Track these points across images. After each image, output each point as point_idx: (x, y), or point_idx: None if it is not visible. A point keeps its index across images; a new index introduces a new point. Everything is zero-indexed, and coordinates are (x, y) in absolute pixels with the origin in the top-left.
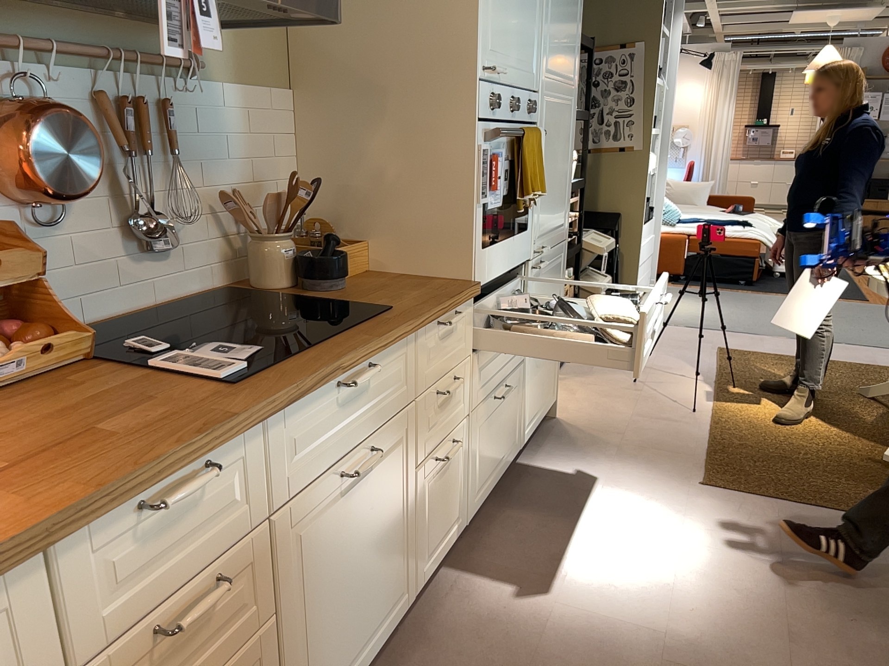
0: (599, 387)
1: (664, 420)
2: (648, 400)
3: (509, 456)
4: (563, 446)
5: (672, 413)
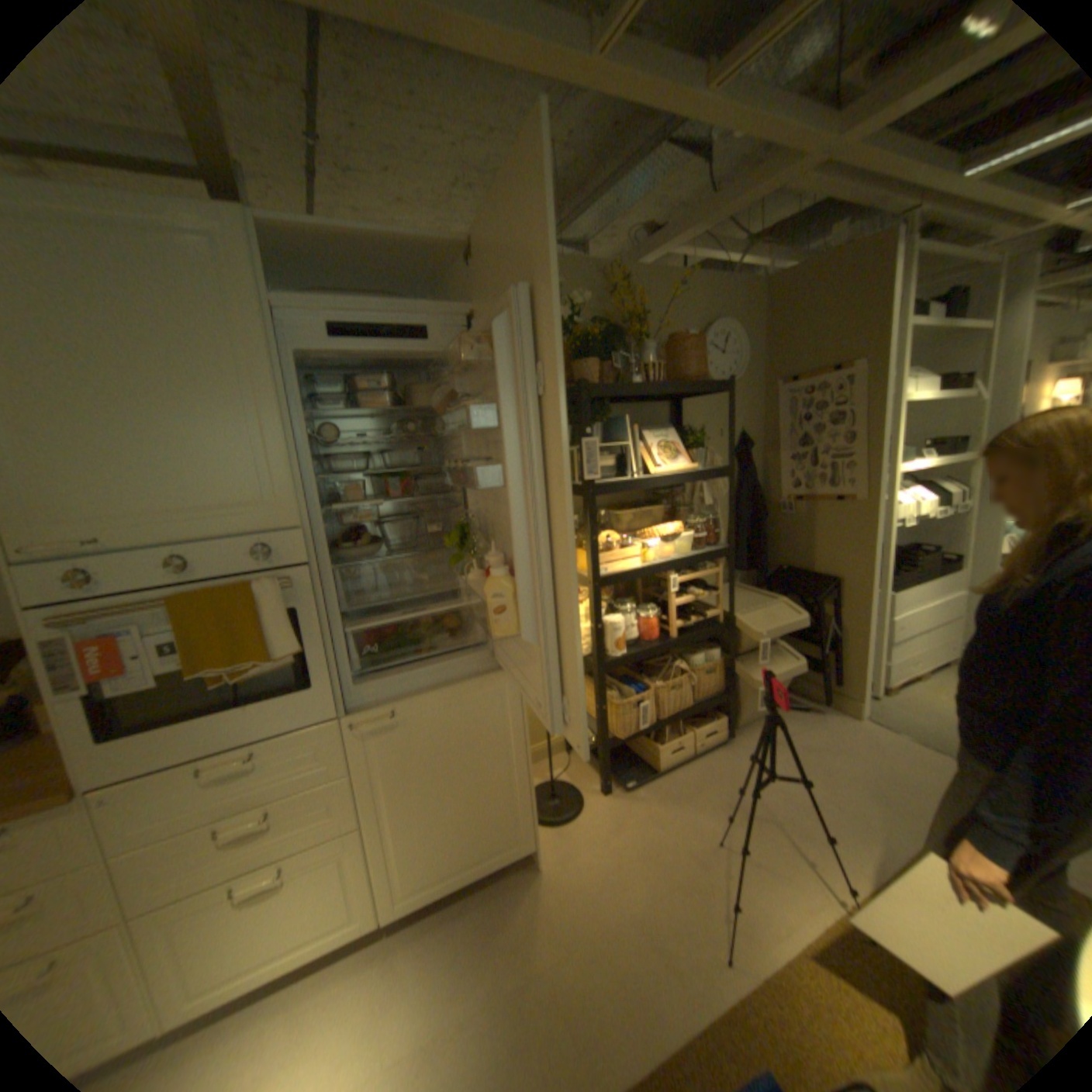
0: (661, 837)
1: (663, 963)
2: (693, 901)
3: (333, 942)
4: (476, 936)
5: (694, 952)
